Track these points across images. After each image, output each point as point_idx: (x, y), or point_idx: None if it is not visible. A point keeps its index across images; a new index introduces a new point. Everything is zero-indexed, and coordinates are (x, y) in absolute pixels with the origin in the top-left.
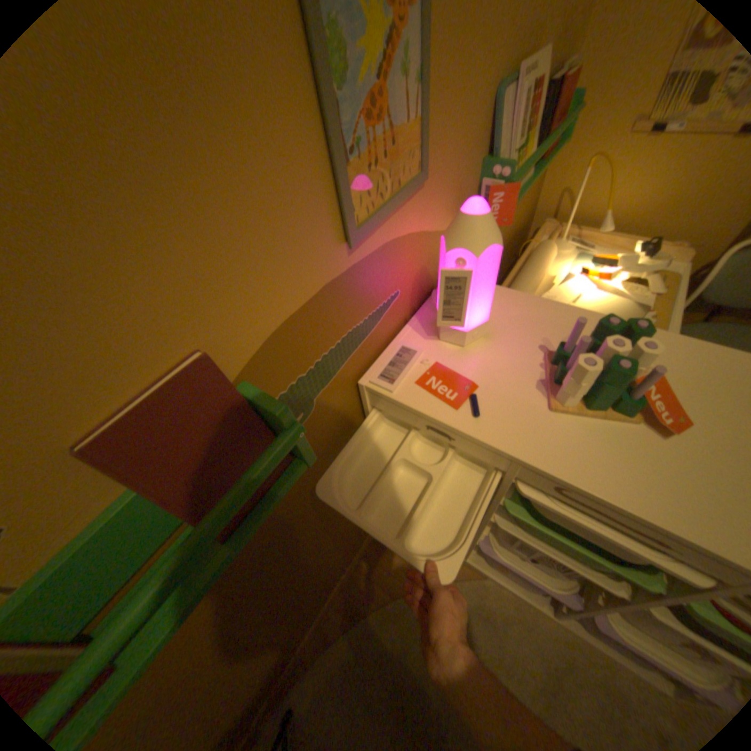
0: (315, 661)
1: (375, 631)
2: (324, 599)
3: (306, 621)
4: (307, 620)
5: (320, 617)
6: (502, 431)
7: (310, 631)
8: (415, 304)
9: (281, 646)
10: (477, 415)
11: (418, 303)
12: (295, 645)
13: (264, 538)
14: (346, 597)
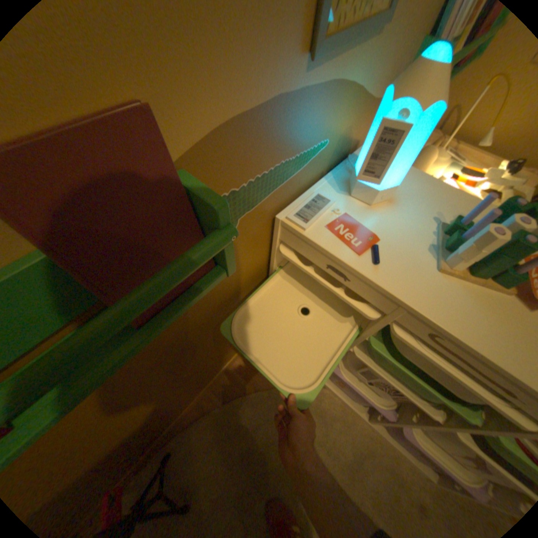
0: (192, 424)
1: (240, 410)
2: (206, 383)
3: (191, 396)
4: (191, 396)
5: (201, 395)
6: (396, 280)
7: (192, 403)
8: (333, 161)
9: (170, 411)
10: (377, 262)
11: (336, 161)
12: (180, 411)
13: (173, 331)
14: (222, 384)
